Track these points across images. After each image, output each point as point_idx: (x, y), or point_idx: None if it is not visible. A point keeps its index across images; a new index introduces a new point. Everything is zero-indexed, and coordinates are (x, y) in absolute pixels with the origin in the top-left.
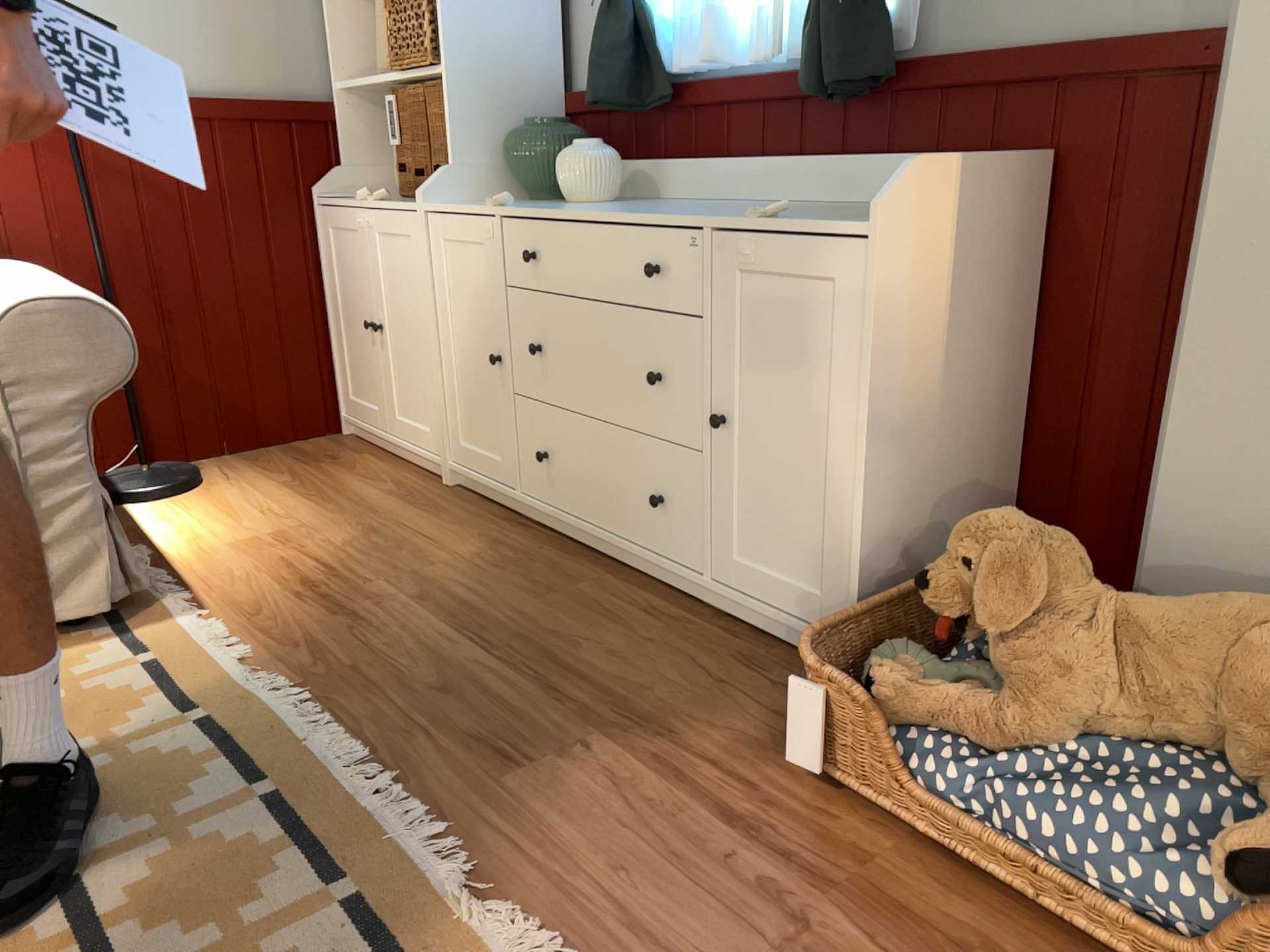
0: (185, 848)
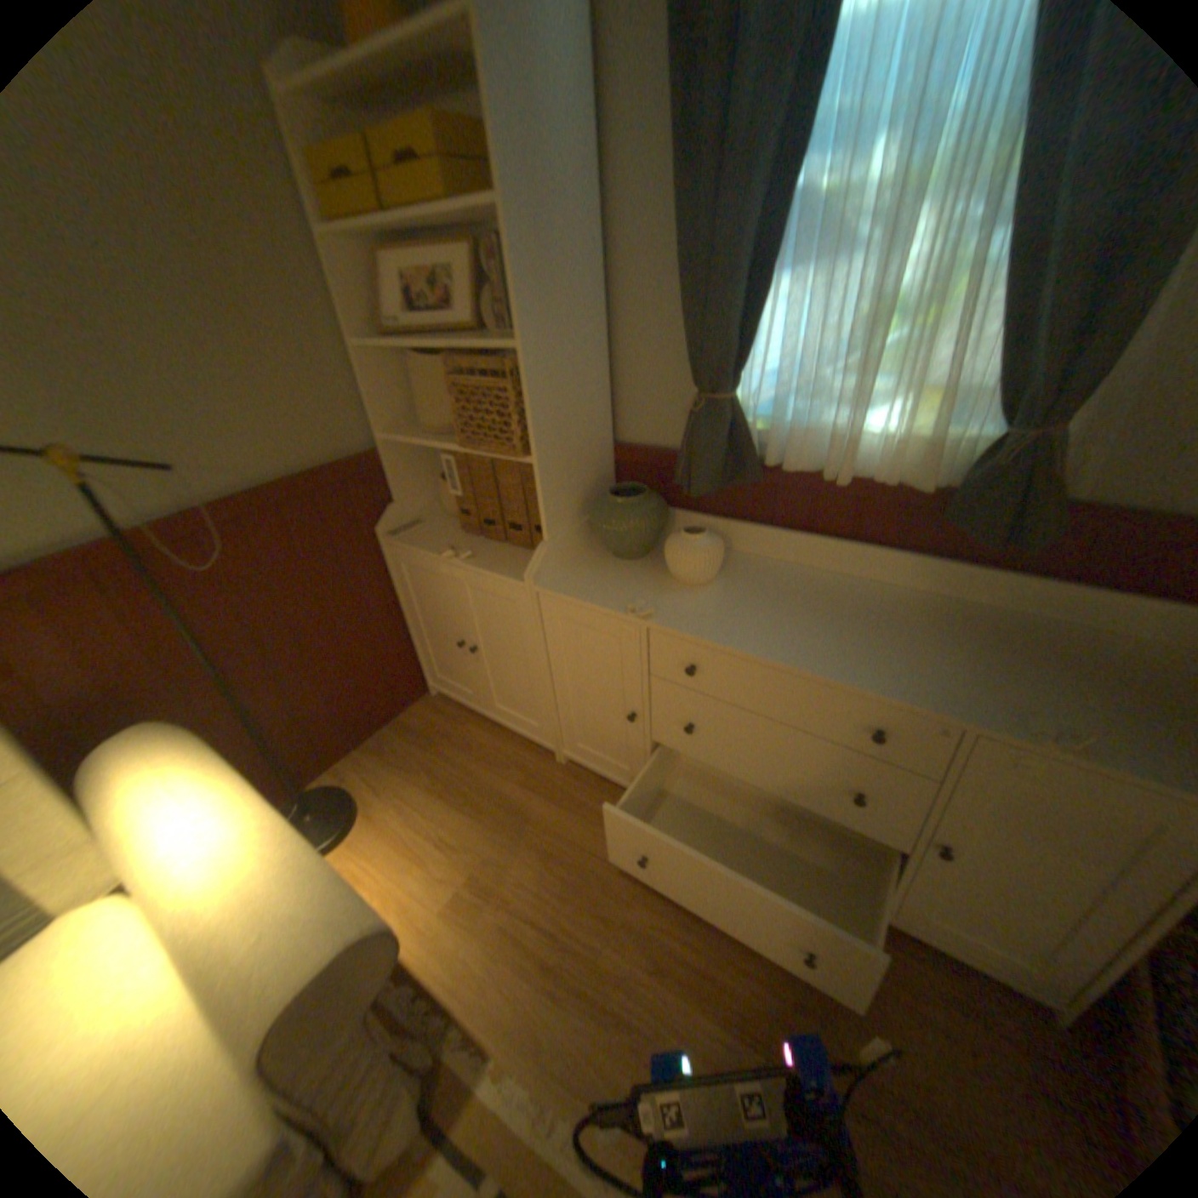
0: None
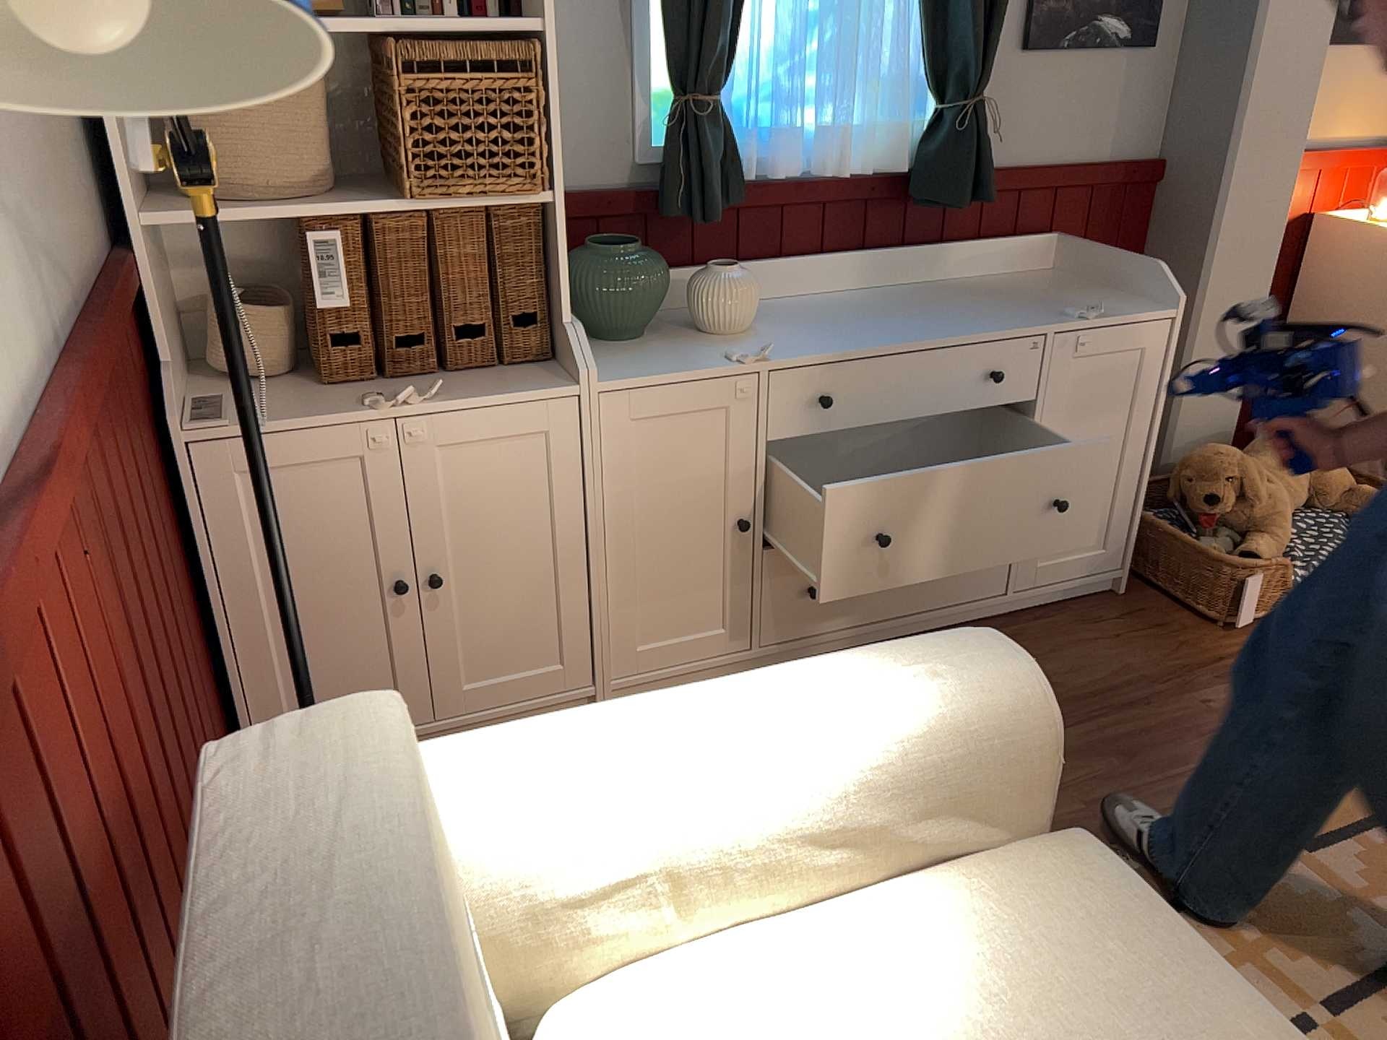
0: (1379, 894)
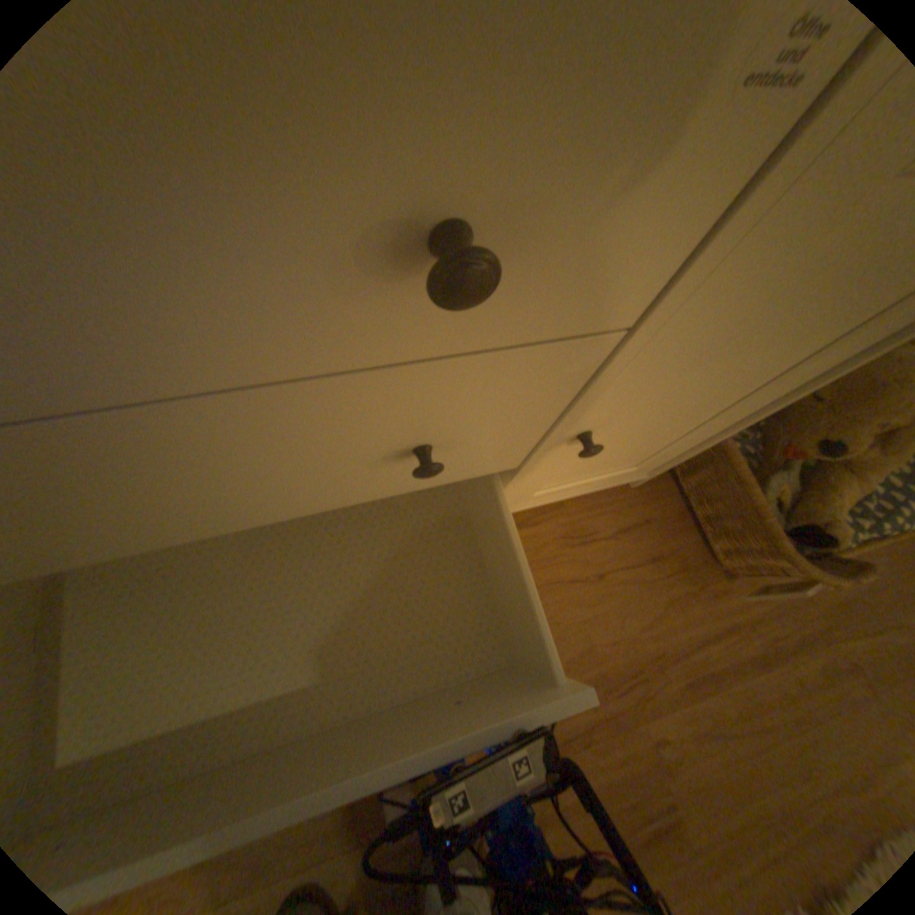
0: None
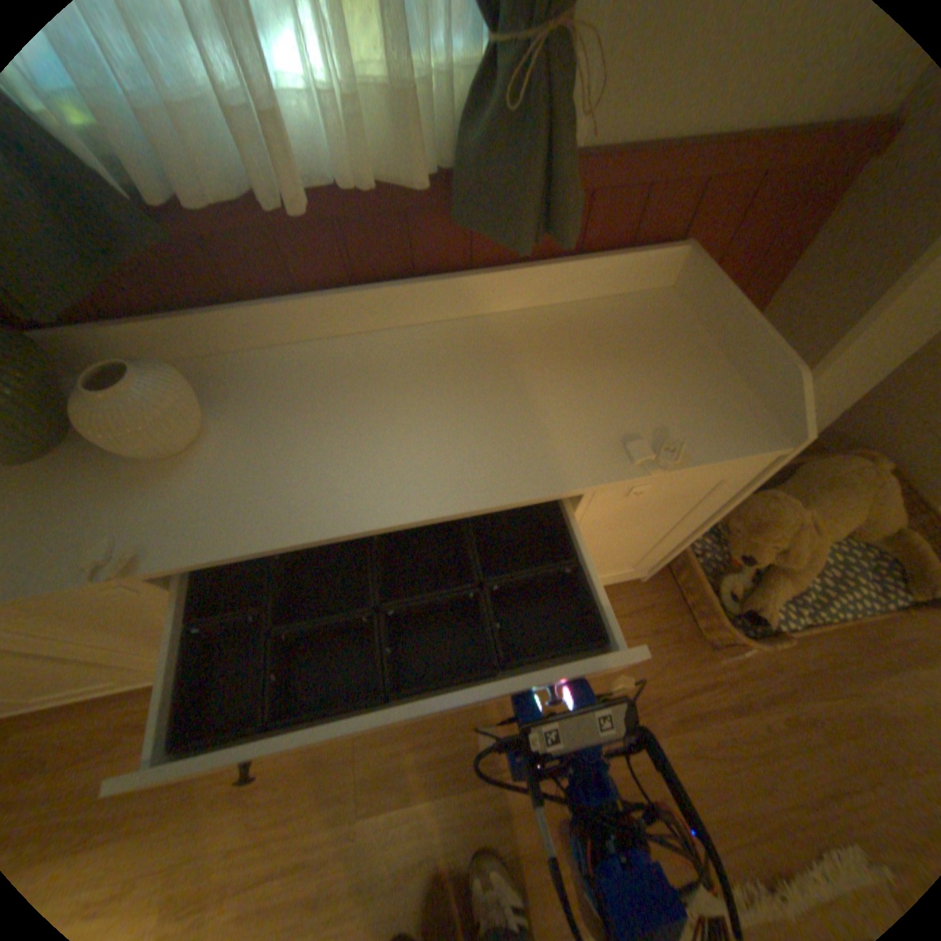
0: None
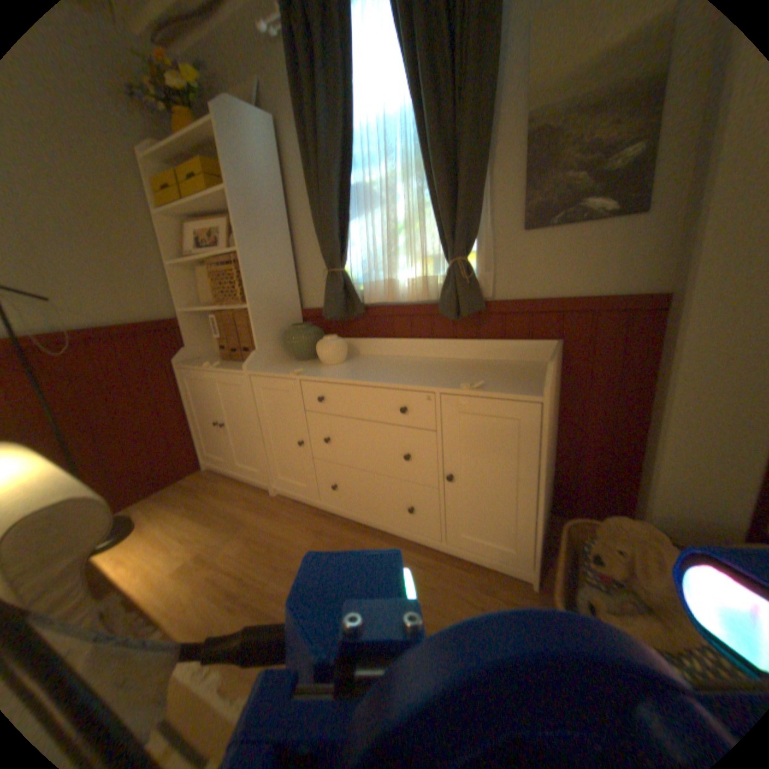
0: None
